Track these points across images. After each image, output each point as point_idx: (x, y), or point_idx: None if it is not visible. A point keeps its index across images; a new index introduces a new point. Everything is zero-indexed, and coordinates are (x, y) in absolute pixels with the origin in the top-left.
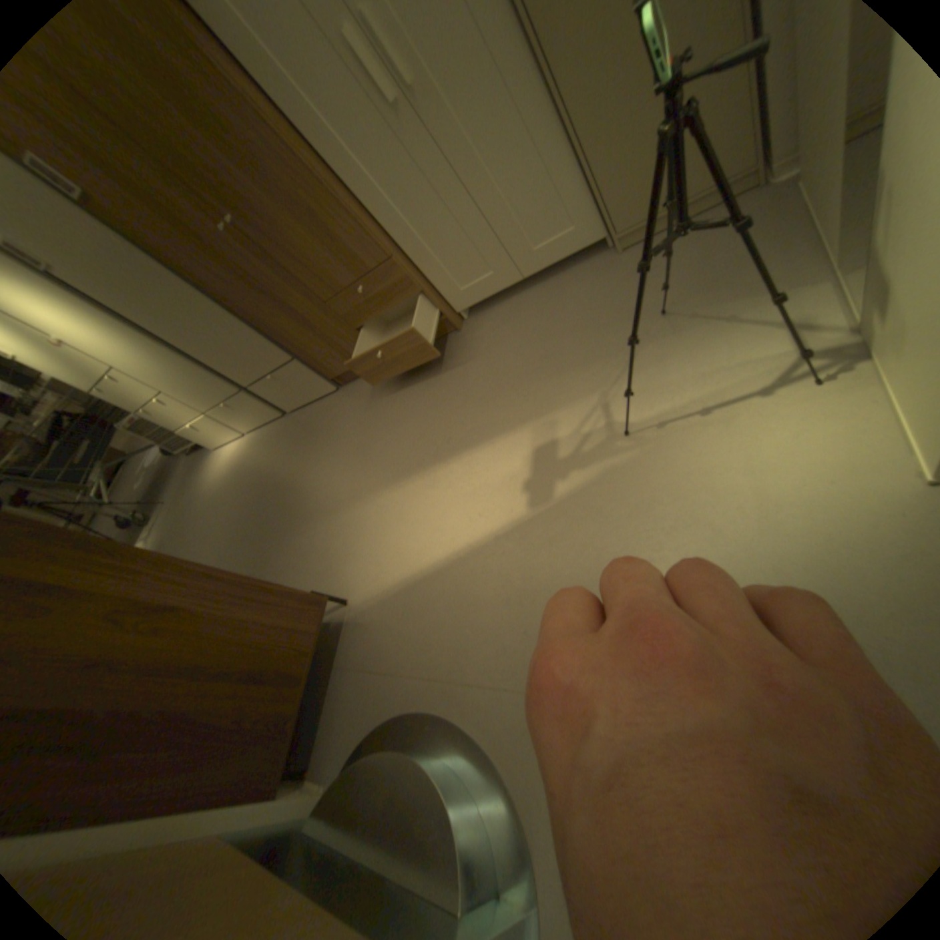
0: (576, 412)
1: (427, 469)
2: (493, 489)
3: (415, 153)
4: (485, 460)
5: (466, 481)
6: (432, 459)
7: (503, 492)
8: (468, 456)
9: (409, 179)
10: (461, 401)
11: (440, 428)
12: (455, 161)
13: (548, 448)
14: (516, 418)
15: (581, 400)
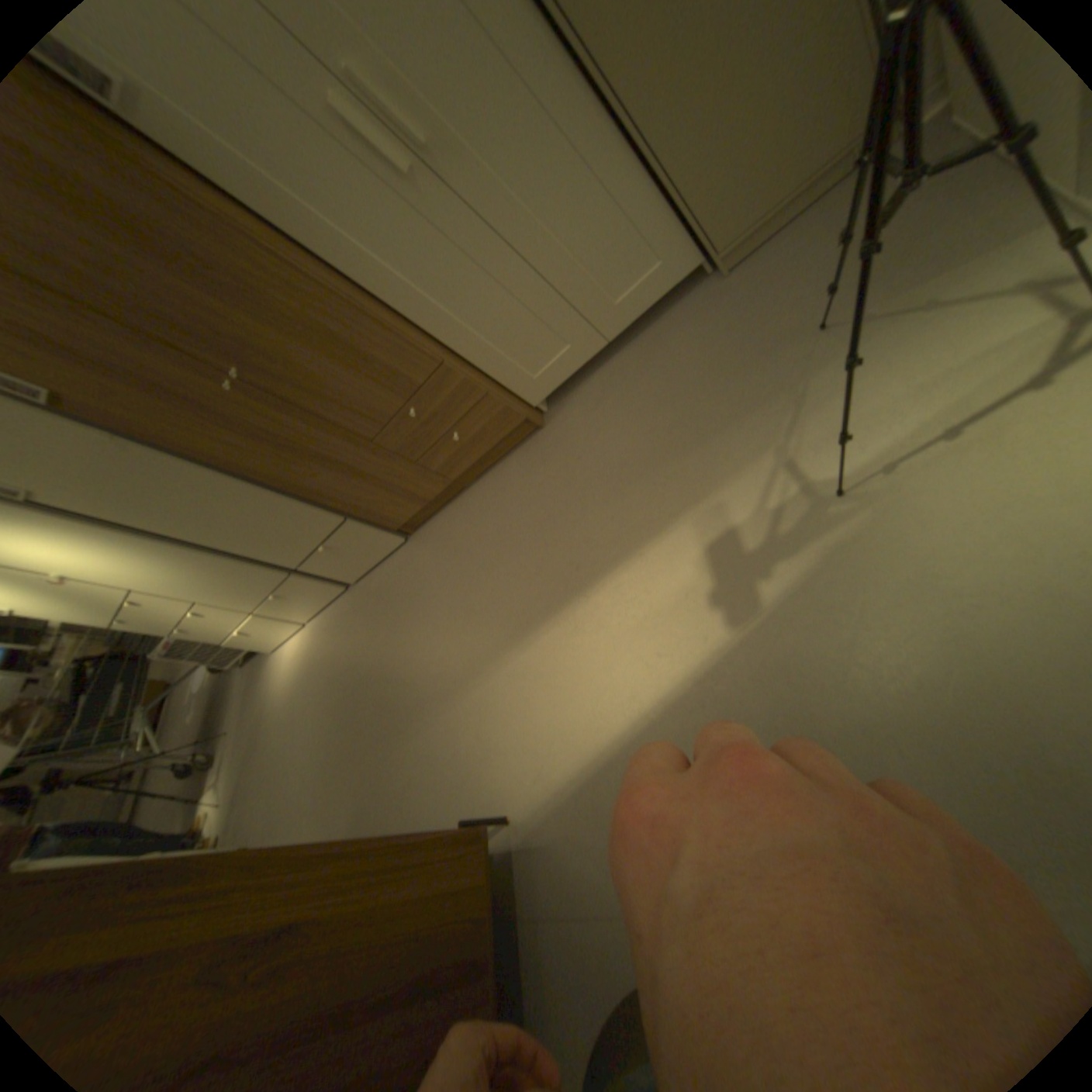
0: (751, 486)
1: (561, 612)
2: (668, 617)
3: (448, 228)
4: (642, 581)
5: (623, 615)
6: (564, 597)
7: (685, 617)
8: (614, 582)
9: (446, 262)
10: (578, 513)
11: (560, 555)
12: (500, 223)
13: (728, 542)
14: (664, 515)
15: (752, 468)
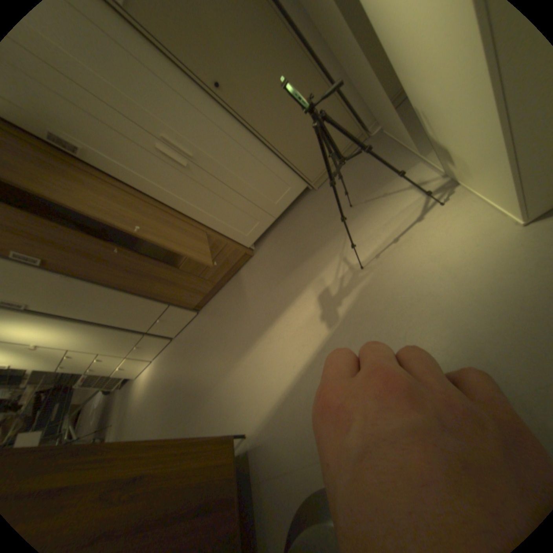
0: (332, 269)
1: (264, 333)
2: (305, 328)
3: (204, 183)
4: (294, 314)
5: (288, 330)
6: (264, 327)
7: (312, 327)
8: (284, 316)
9: (204, 195)
10: (268, 290)
11: (262, 309)
12: (224, 179)
13: (325, 293)
14: (301, 285)
15: (331, 262)
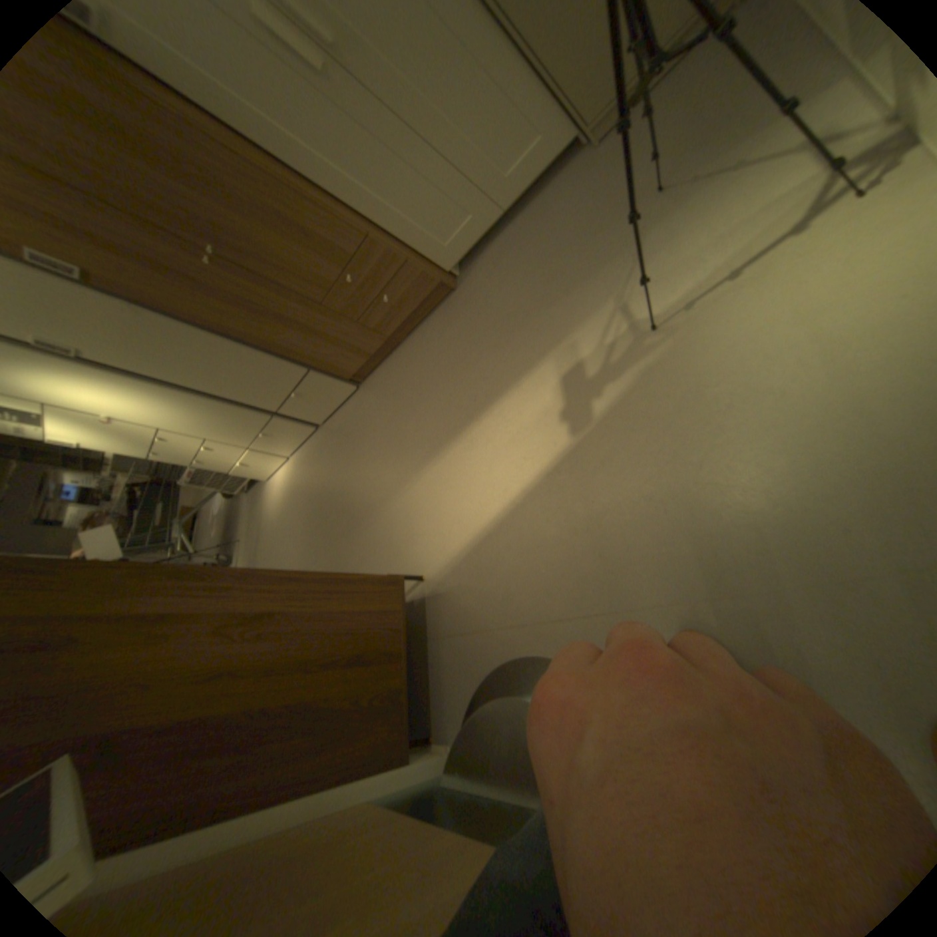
0: (595, 326)
1: (462, 432)
2: (531, 429)
3: (359, 117)
4: (516, 405)
5: (502, 431)
6: (464, 421)
7: (542, 429)
8: (498, 407)
9: (361, 147)
10: (476, 357)
11: (463, 390)
12: (400, 109)
13: (575, 371)
14: (534, 353)
15: (597, 312)
